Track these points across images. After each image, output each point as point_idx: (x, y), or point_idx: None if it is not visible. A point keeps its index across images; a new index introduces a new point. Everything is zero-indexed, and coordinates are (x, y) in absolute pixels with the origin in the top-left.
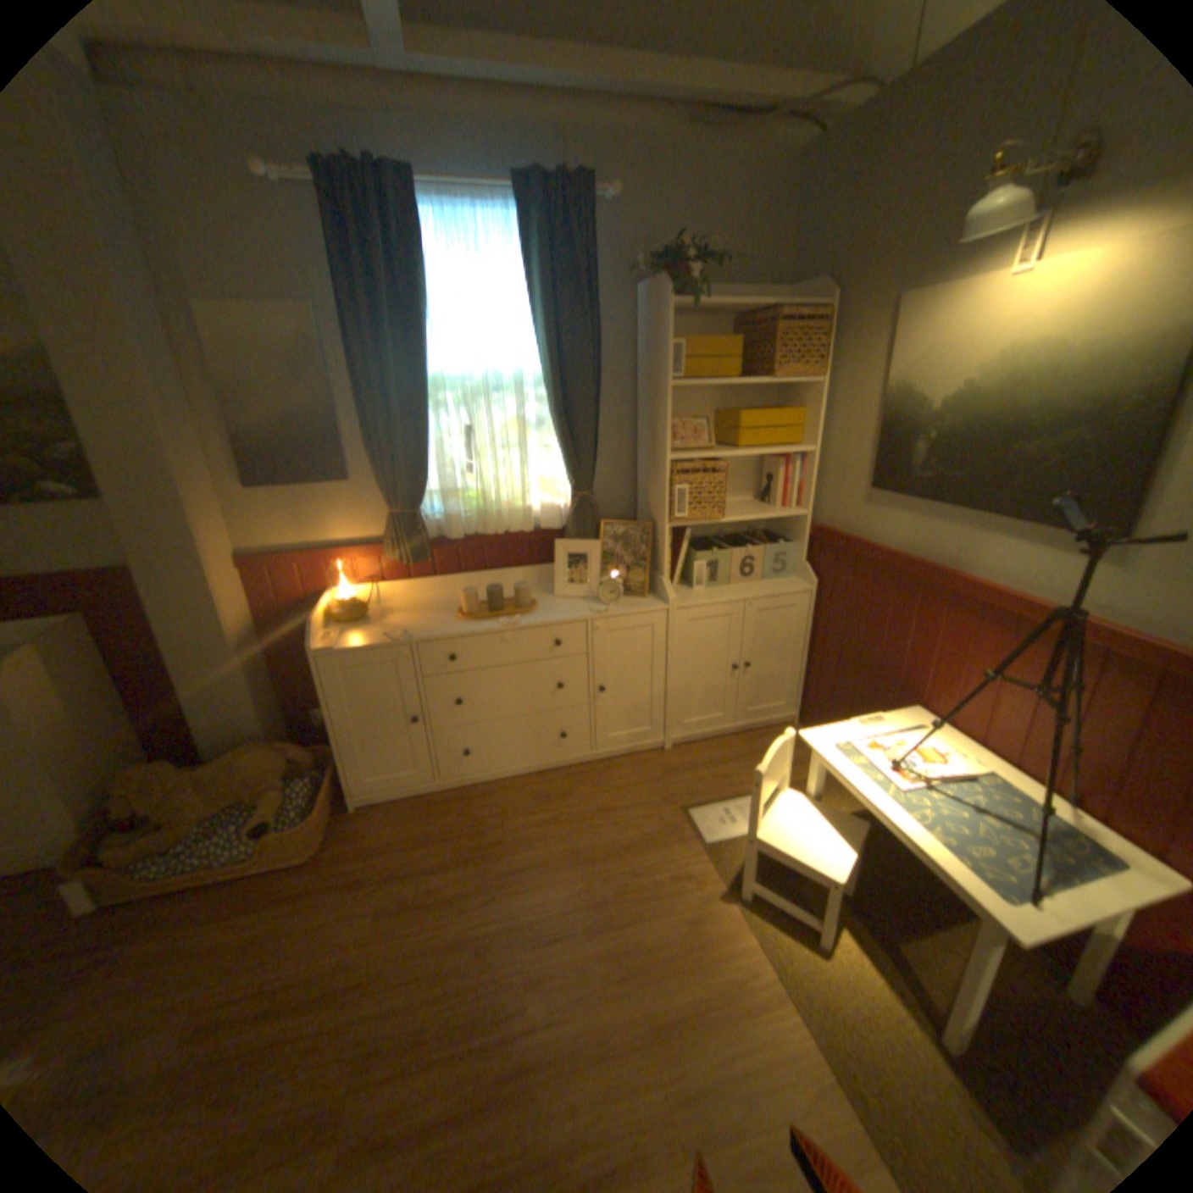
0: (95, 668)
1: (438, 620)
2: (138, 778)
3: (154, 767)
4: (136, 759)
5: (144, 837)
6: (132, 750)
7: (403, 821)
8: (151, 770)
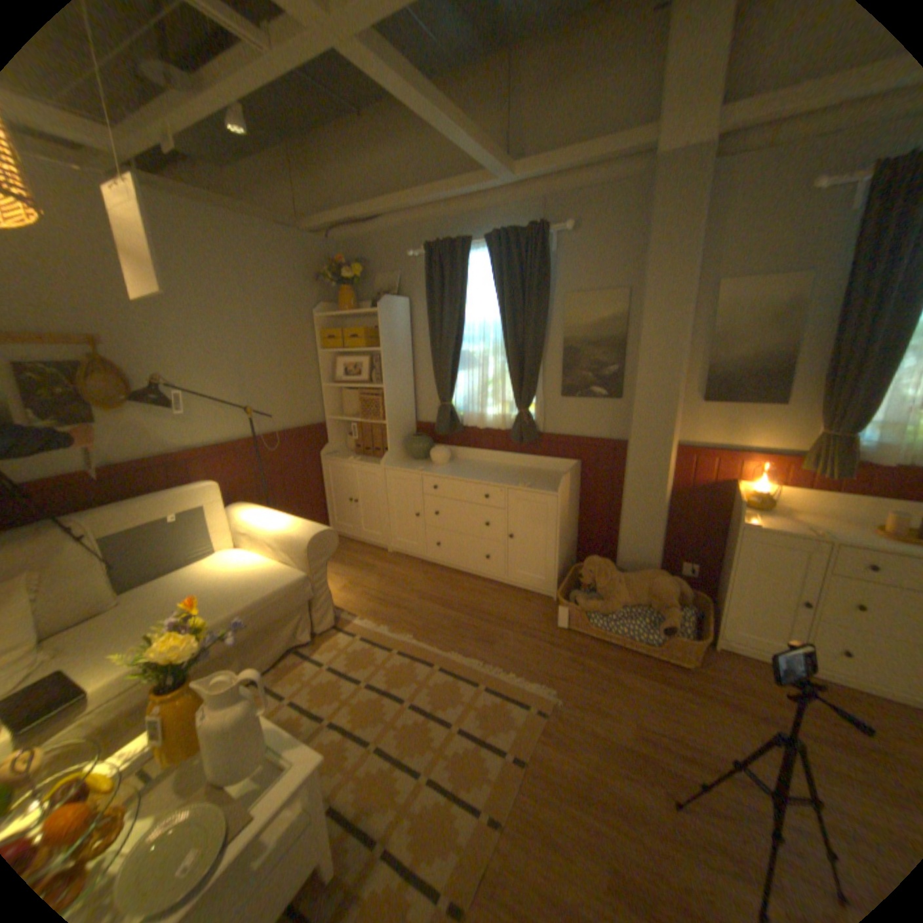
0: (577, 492)
1: (854, 530)
2: (599, 564)
3: (606, 560)
4: (574, 551)
5: (591, 599)
6: (574, 544)
7: (768, 679)
8: (605, 562)
